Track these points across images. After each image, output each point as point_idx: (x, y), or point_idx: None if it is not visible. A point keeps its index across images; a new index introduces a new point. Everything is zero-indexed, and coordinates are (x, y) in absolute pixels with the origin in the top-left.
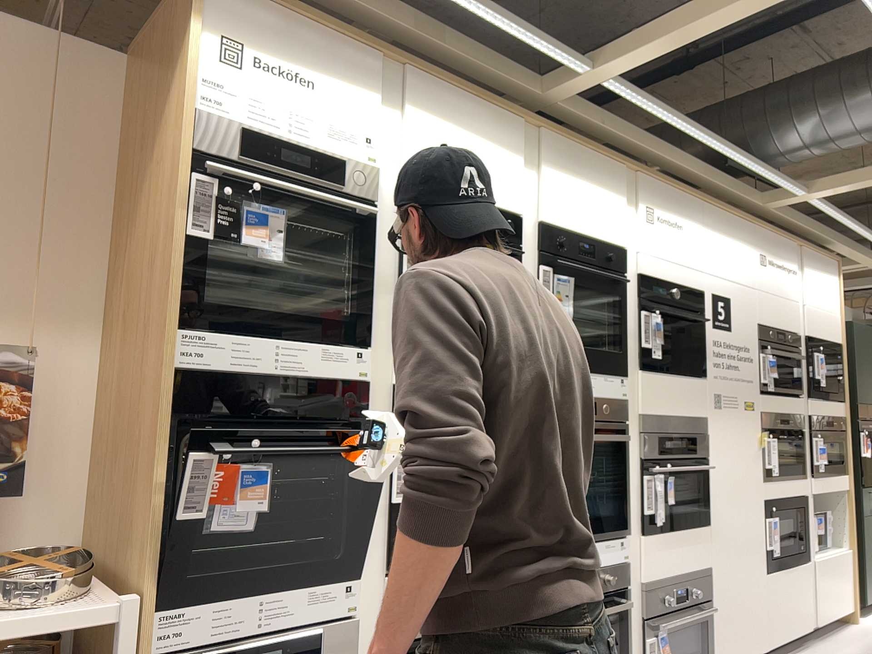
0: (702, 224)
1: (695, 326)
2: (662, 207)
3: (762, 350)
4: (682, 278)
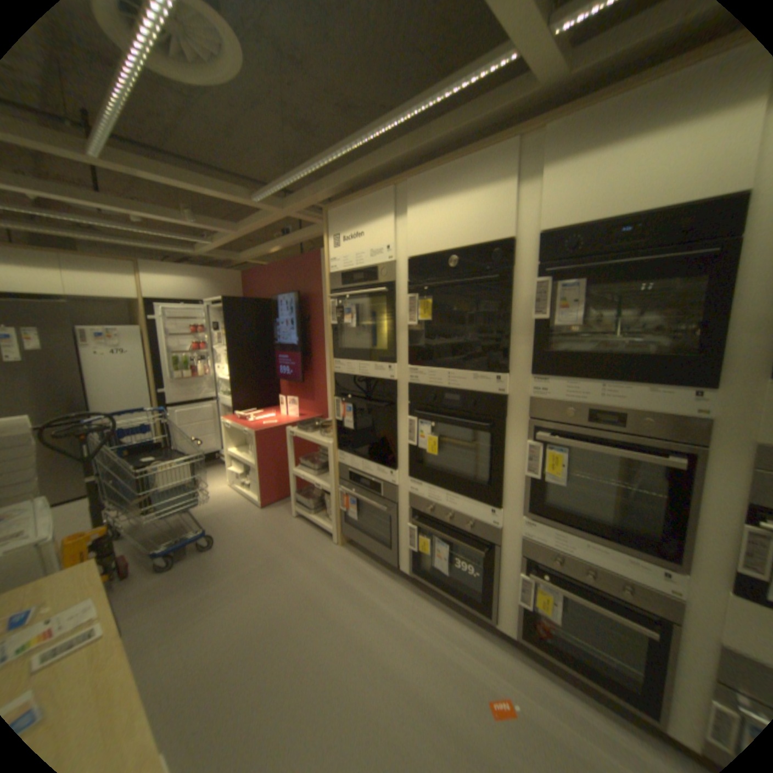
0: None
1: None
2: None
3: None
4: None
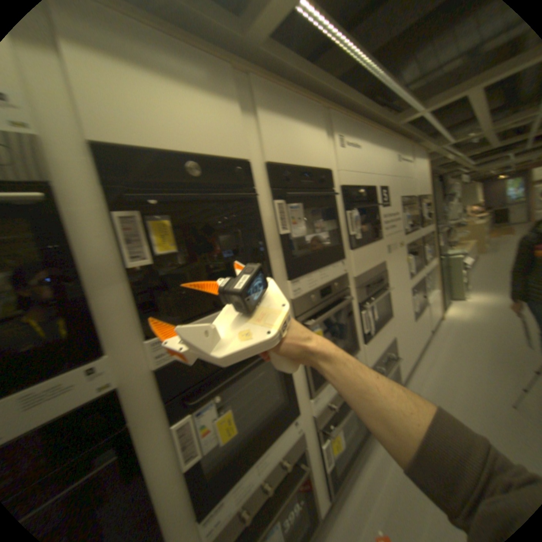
0: (376, 139)
1: (380, 209)
2: (354, 131)
3: (410, 211)
4: (370, 179)
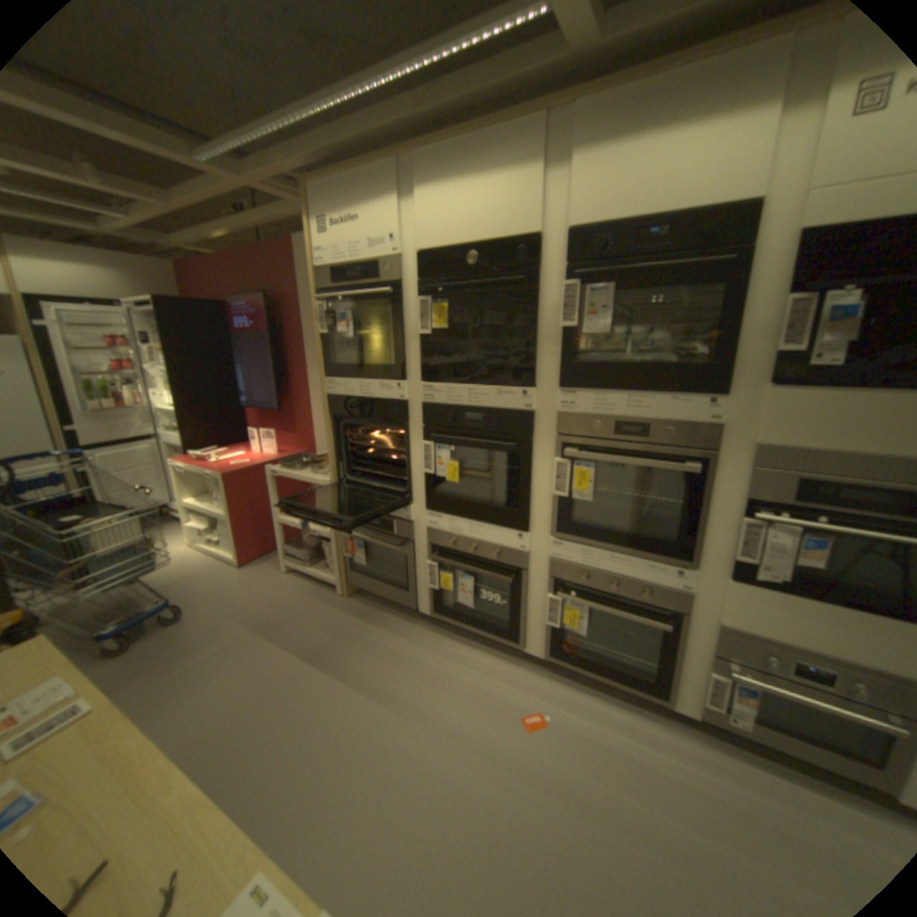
0: None
1: None
2: None
3: None
4: None
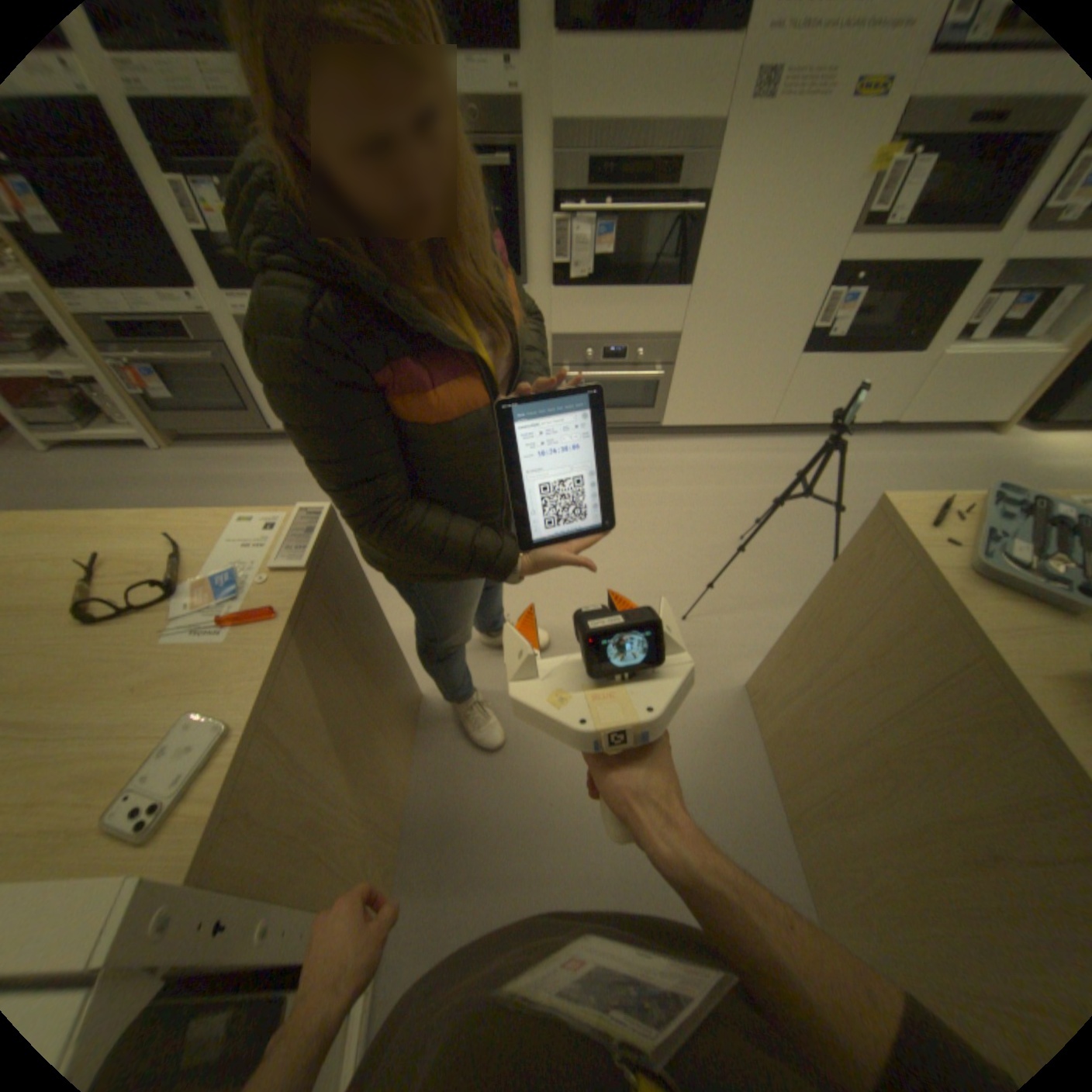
0: None
1: None
2: None
3: None
4: None
